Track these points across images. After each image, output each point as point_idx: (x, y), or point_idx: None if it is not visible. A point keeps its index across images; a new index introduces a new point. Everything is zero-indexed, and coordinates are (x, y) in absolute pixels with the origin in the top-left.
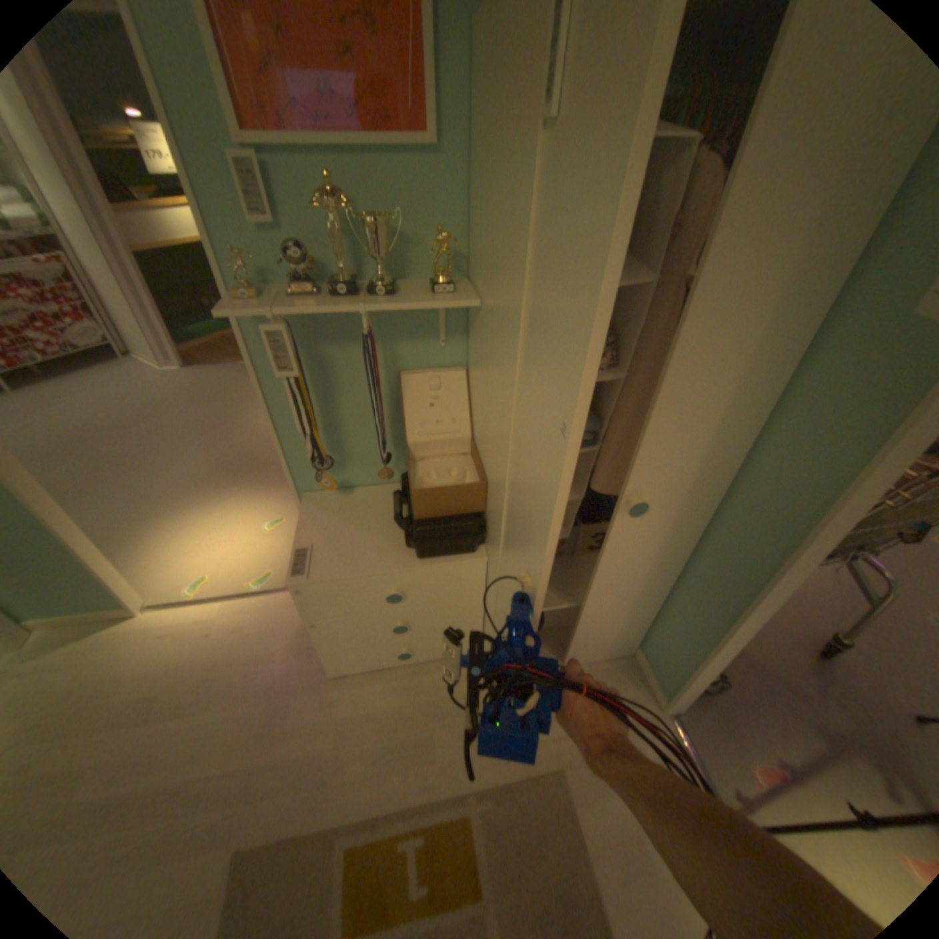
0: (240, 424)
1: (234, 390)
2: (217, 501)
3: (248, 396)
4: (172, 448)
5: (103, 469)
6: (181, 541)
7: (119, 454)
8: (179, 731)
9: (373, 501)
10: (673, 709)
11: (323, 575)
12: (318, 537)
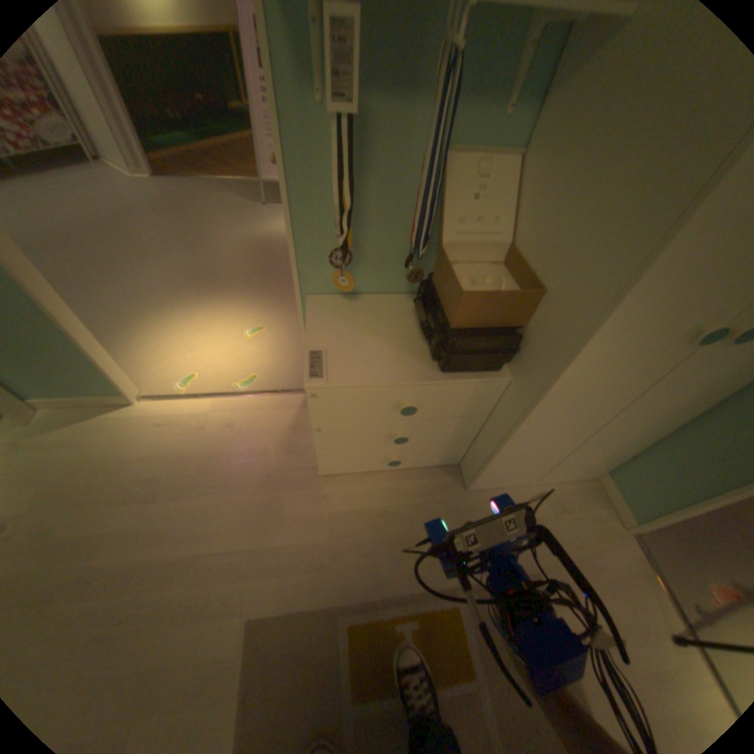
0: (214, 235)
1: (205, 203)
2: (199, 306)
3: (219, 210)
4: (151, 252)
5: (88, 266)
6: (169, 339)
7: (101, 253)
8: (186, 510)
9: (382, 309)
10: (643, 529)
11: (343, 379)
12: (330, 339)
